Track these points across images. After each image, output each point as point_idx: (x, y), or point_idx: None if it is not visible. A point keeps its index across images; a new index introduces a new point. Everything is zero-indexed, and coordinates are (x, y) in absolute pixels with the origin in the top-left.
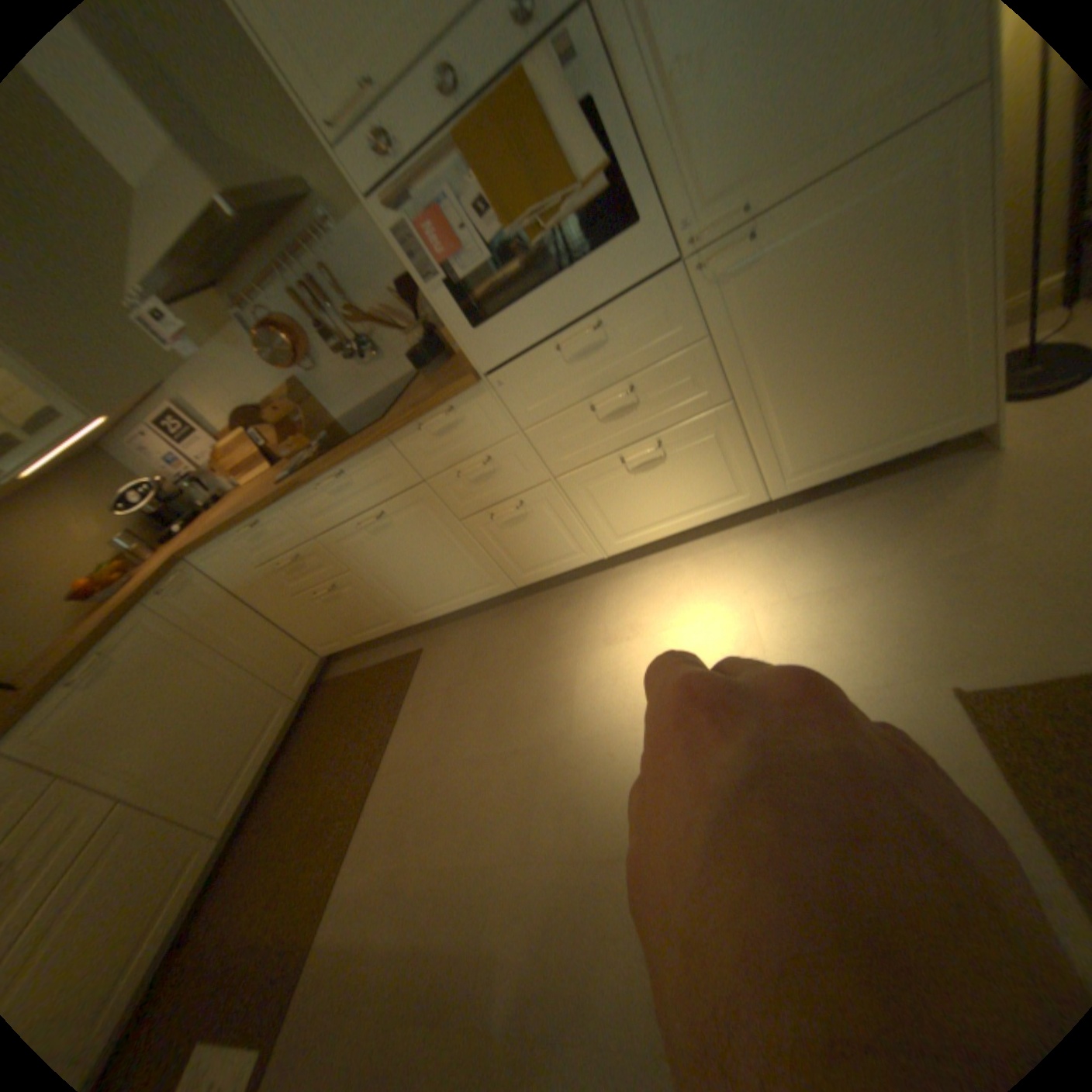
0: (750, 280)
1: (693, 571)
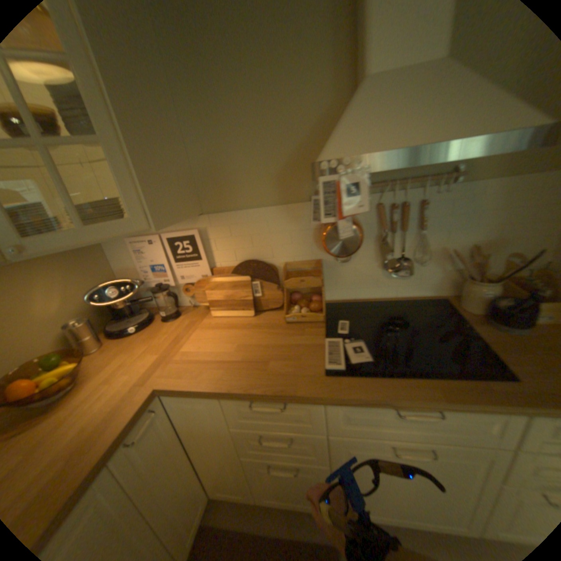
0: None
1: None
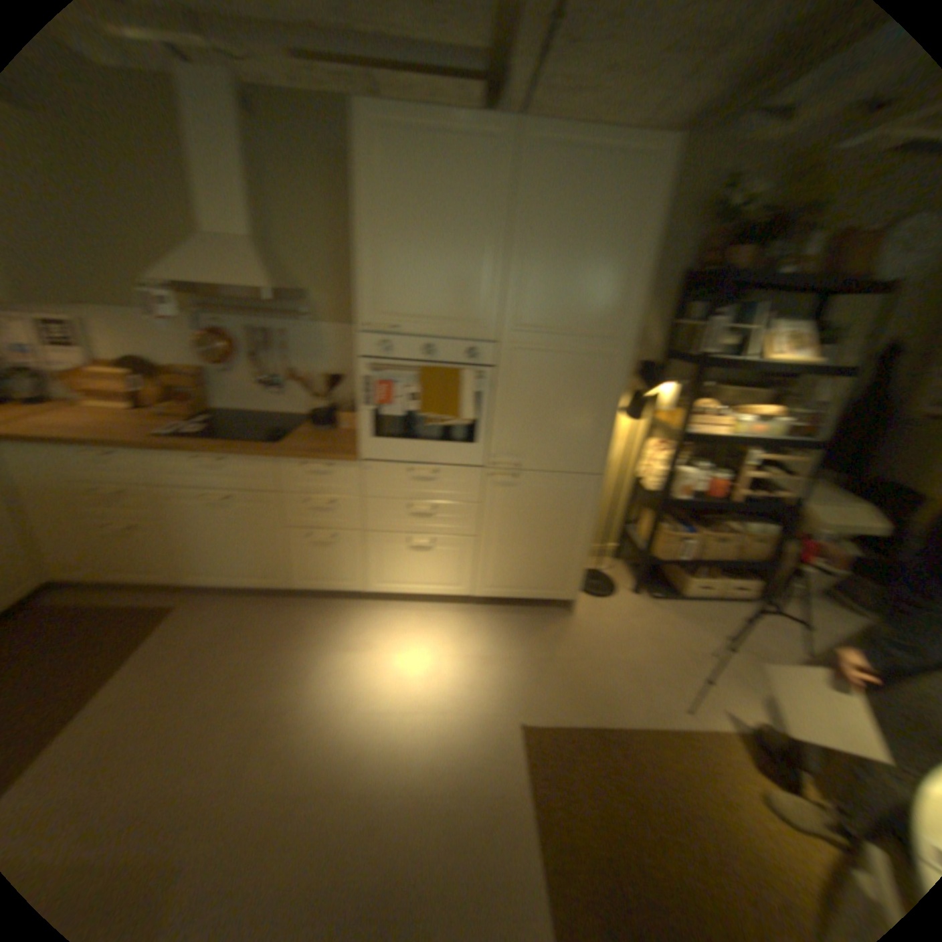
0: (509, 491)
1: (417, 620)
